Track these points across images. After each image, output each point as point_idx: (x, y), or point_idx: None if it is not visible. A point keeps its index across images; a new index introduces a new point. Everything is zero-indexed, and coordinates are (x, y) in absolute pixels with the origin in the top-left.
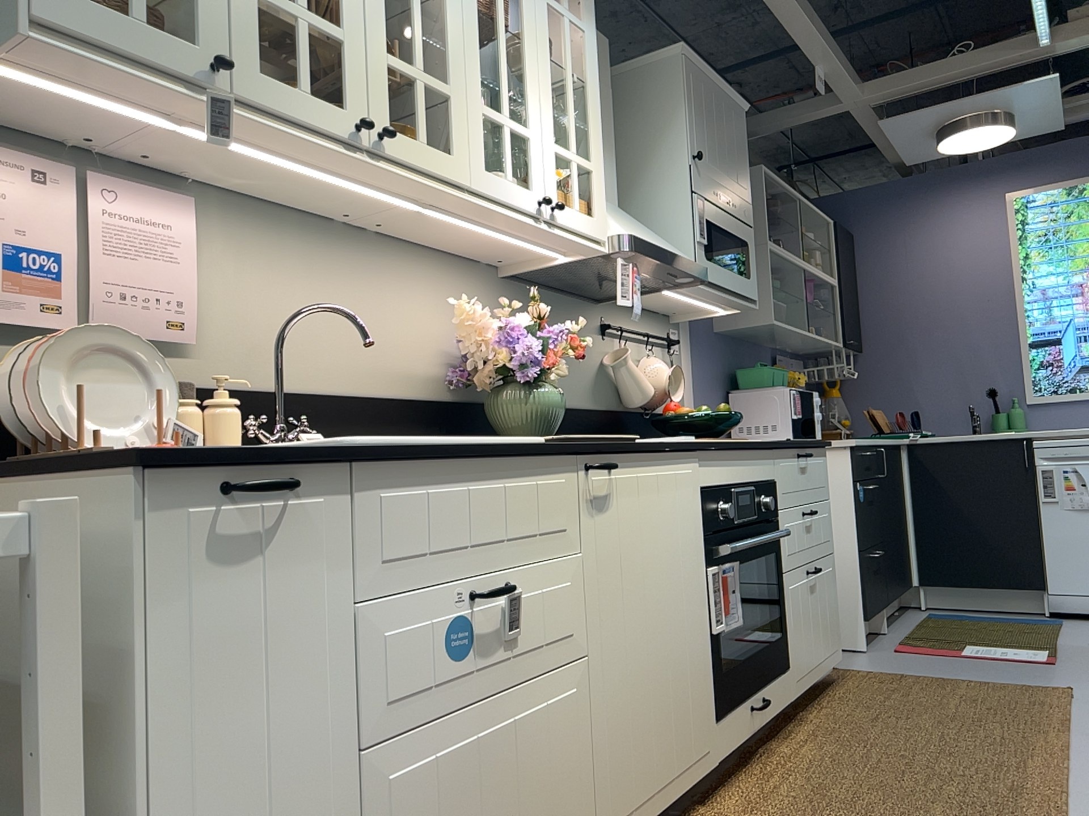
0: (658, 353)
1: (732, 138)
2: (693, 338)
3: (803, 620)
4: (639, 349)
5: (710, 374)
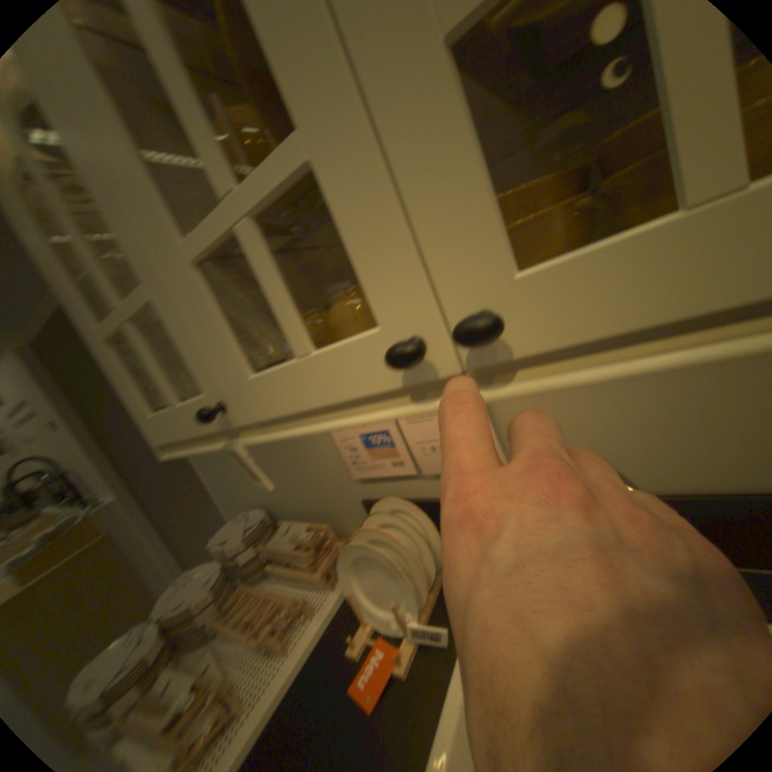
0: None
1: None
2: None
3: None
4: None
5: None
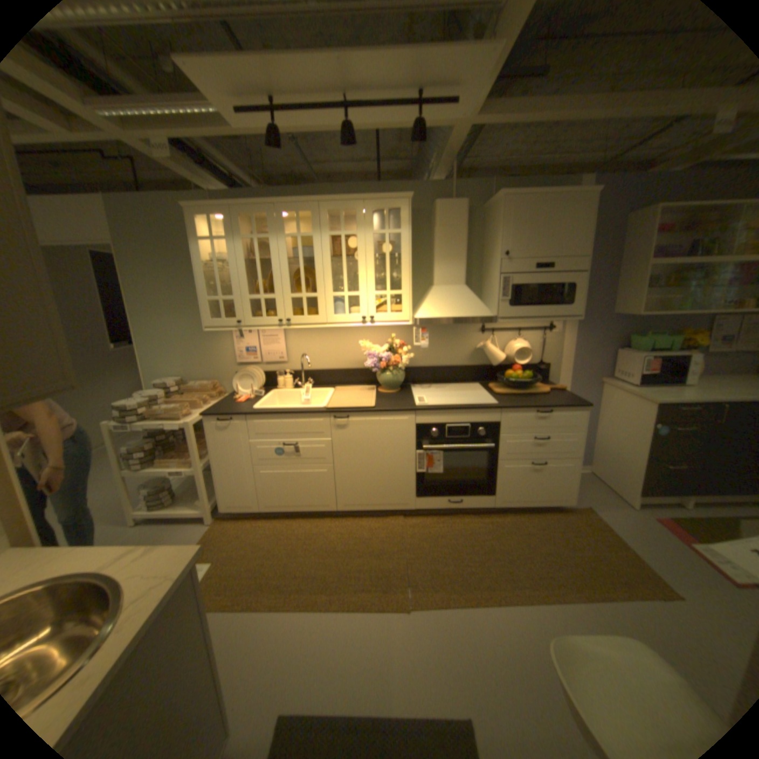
0: (535, 334)
1: (566, 221)
2: (579, 321)
3: (516, 481)
4: (513, 335)
5: (598, 339)
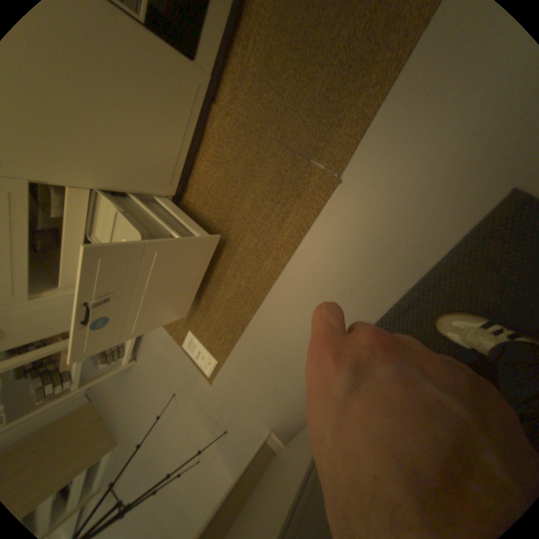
0: None
1: None
2: None
3: None
4: None
5: None
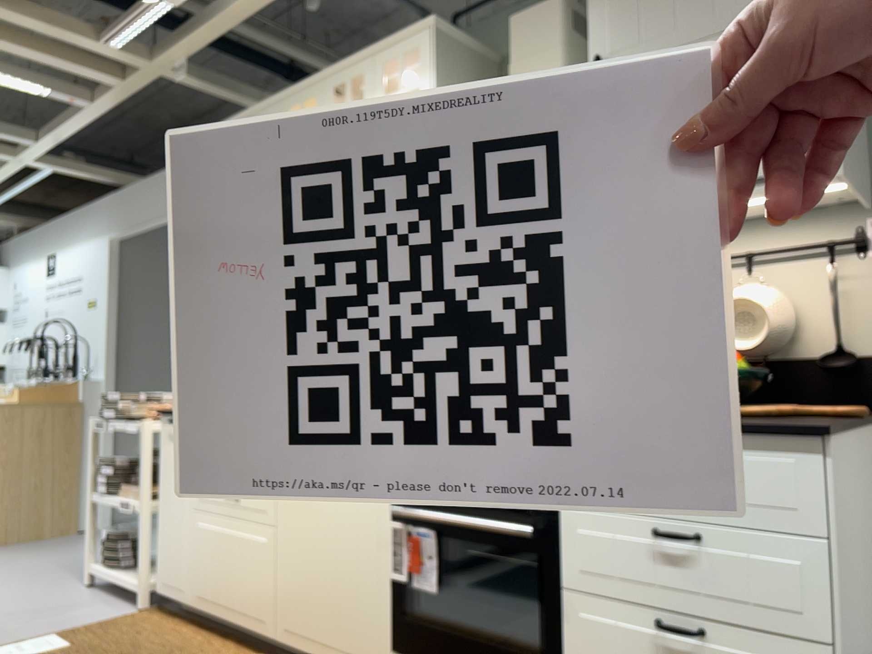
0: (807, 268)
1: None
2: None
3: None
4: (742, 276)
5: None
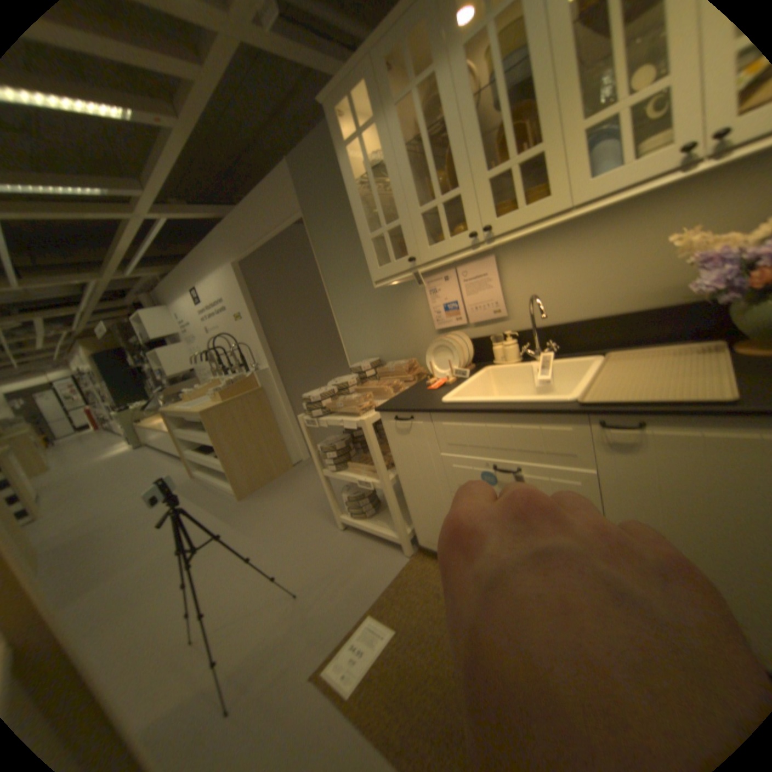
0: None
1: None
2: None
3: None
4: None
5: None
